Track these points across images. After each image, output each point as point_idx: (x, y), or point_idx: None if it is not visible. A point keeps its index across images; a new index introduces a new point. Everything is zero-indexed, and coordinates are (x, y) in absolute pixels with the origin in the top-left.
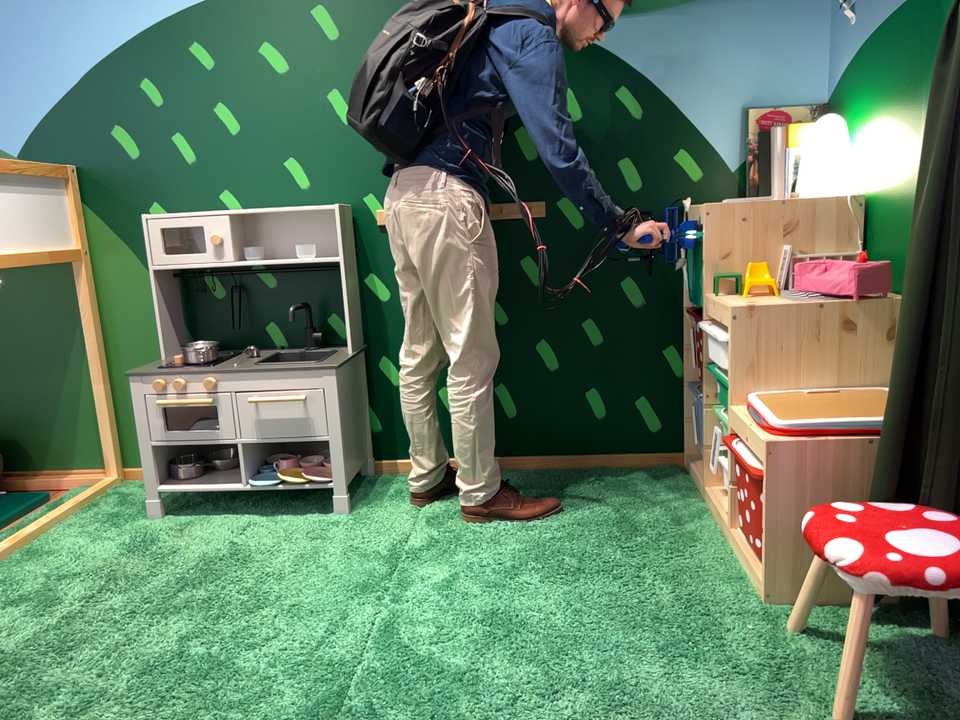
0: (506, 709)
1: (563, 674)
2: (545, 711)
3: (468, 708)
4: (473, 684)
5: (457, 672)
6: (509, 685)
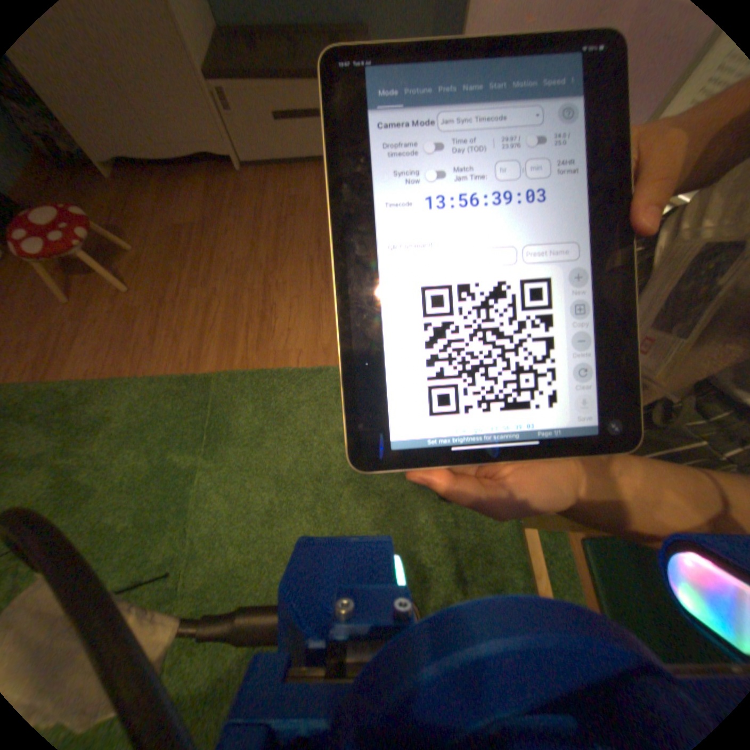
0: (120, 454)
1: (83, 483)
2: (102, 454)
3: (138, 453)
4: (133, 472)
5: (139, 482)
6: (114, 472)
